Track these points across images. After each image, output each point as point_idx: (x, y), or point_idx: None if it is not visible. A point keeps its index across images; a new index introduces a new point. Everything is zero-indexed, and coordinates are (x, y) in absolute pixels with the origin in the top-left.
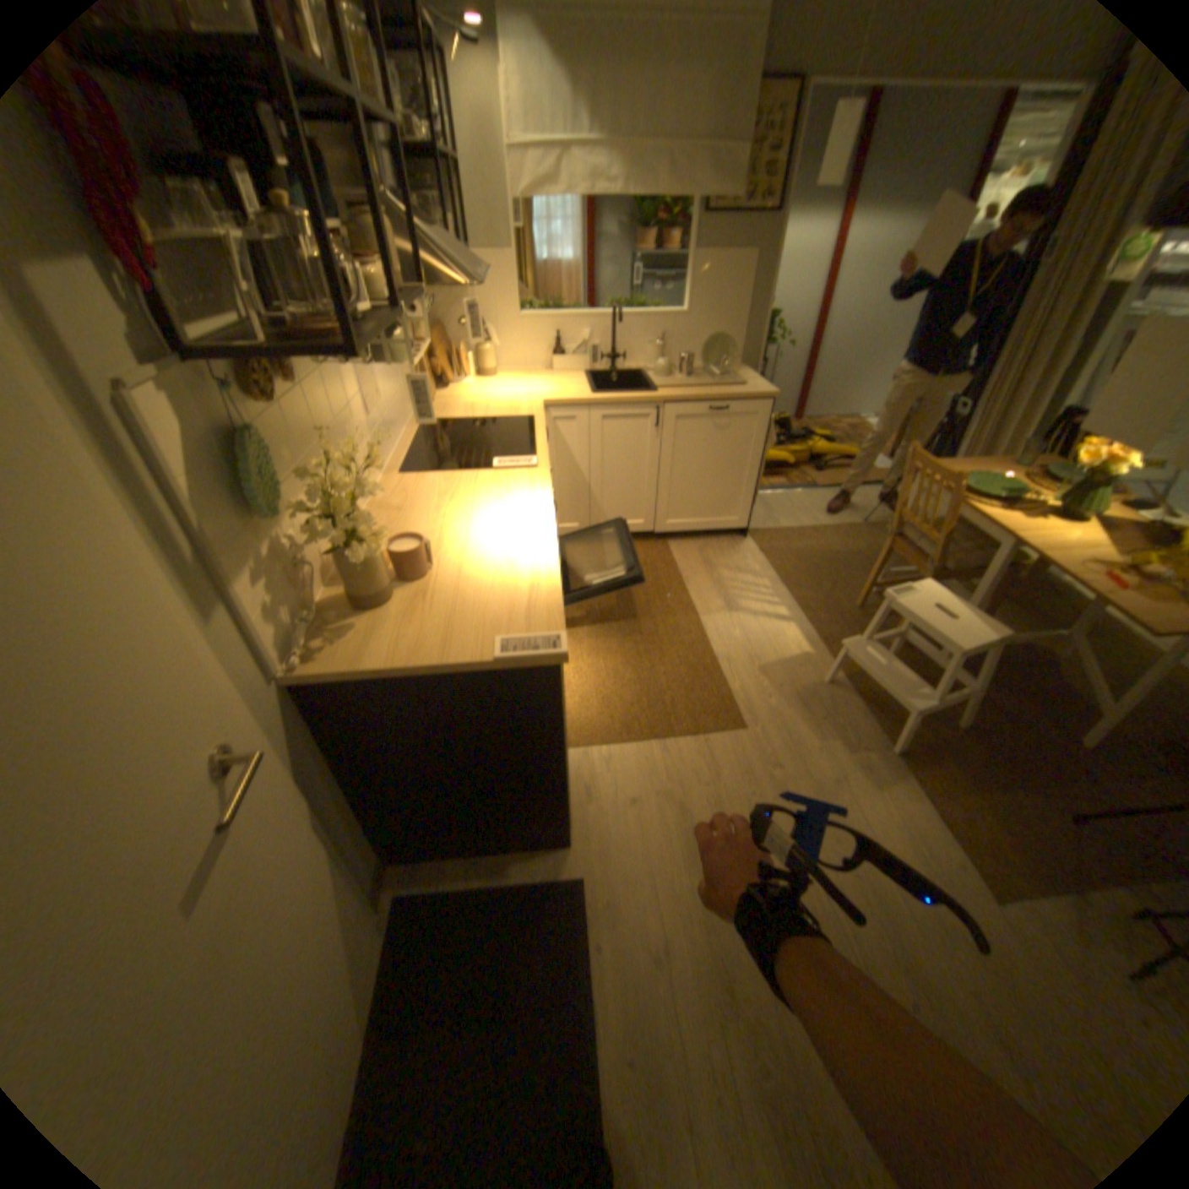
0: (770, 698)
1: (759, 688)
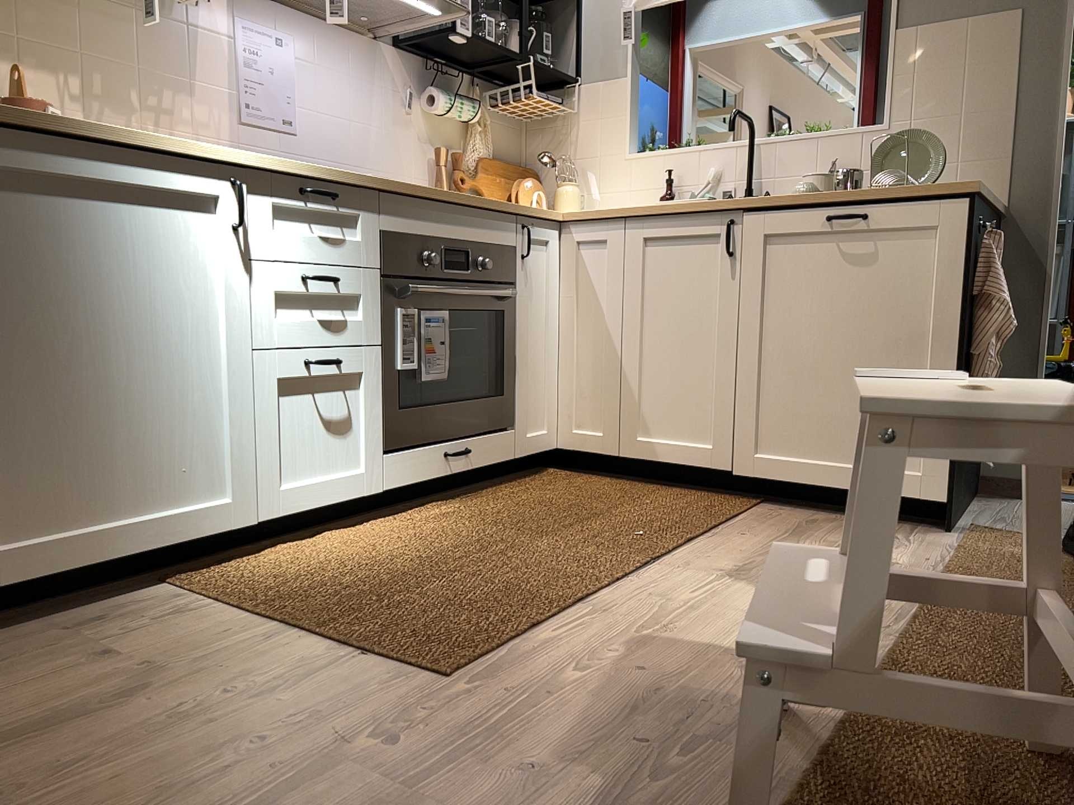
0: (579, 673)
1: (585, 655)
